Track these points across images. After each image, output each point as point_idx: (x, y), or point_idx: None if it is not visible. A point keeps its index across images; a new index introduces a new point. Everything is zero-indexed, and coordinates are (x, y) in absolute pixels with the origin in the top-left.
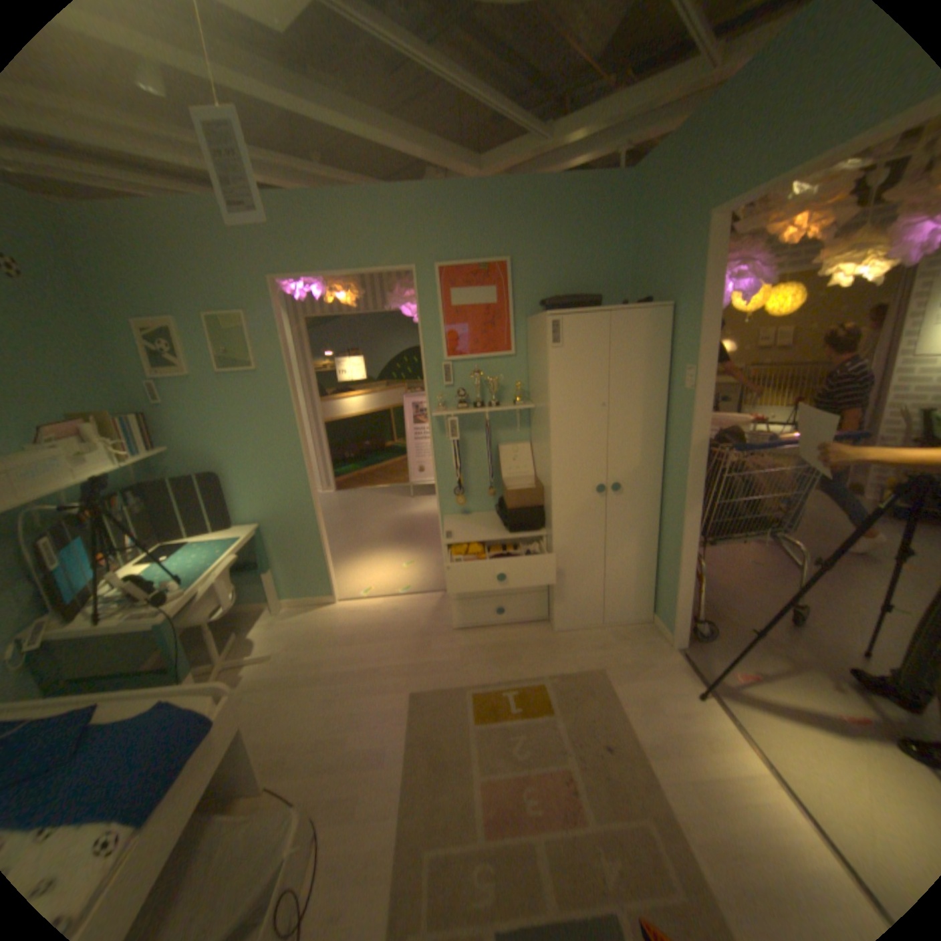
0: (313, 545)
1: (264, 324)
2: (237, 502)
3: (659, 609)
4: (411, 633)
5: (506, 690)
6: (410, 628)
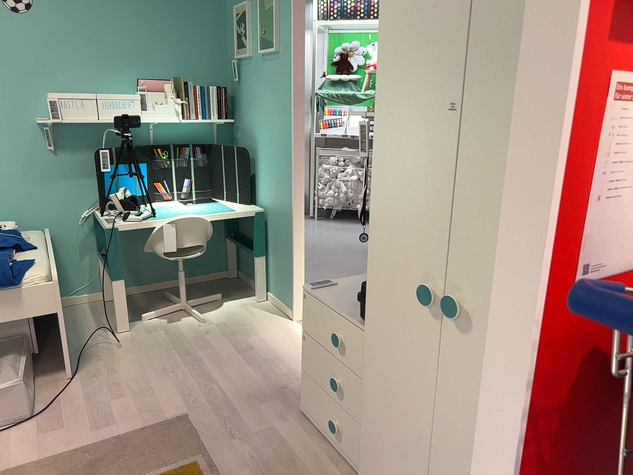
0: (289, 249)
1: (286, 1)
2: (260, 183)
3: None
4: (277, 383)
5: None
6: (285, 379)
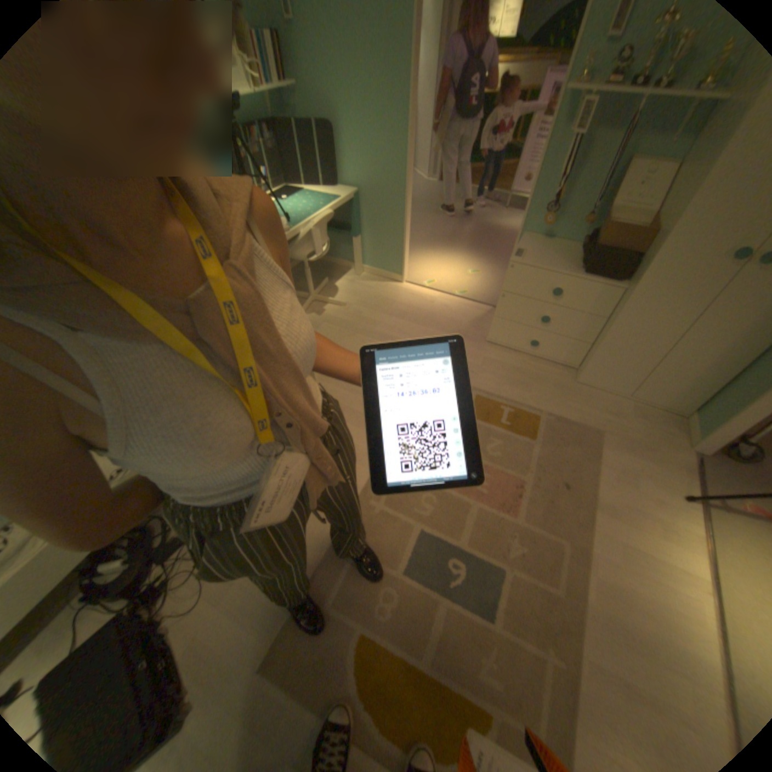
0: (396, 224)
1: None
2: (343, 161)
3: (705, 411)
4: (450, 330)
5: (505, 405)
6: (451, 325)
